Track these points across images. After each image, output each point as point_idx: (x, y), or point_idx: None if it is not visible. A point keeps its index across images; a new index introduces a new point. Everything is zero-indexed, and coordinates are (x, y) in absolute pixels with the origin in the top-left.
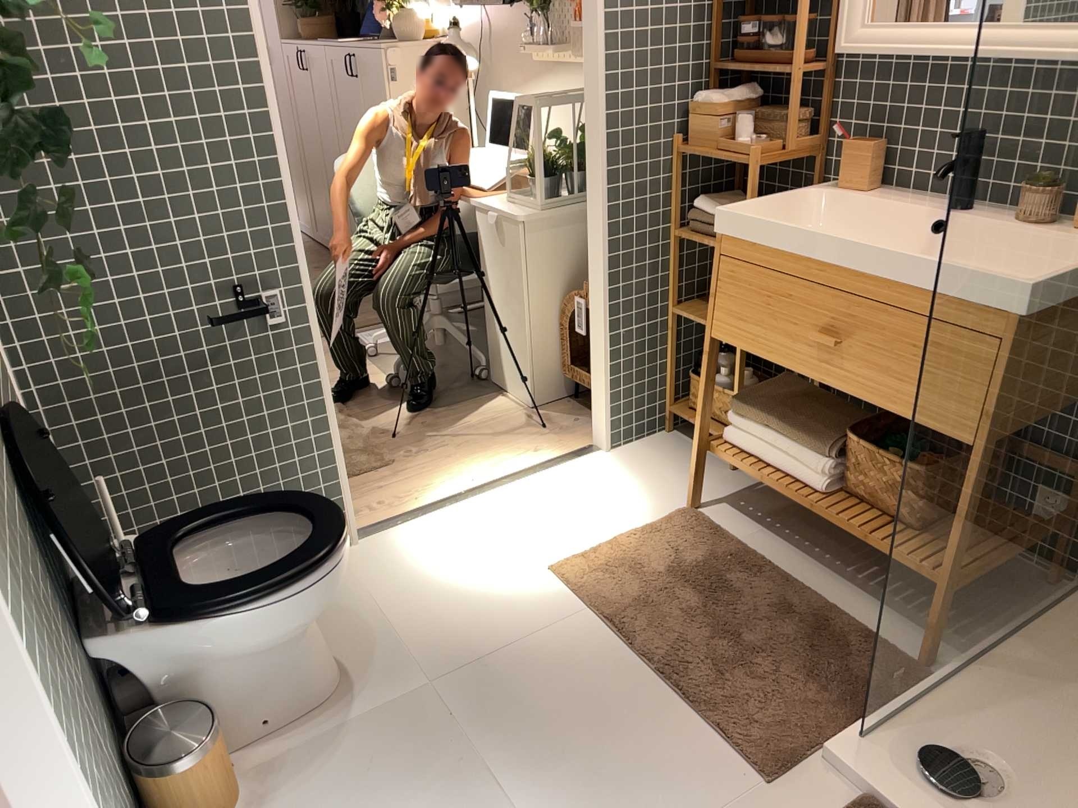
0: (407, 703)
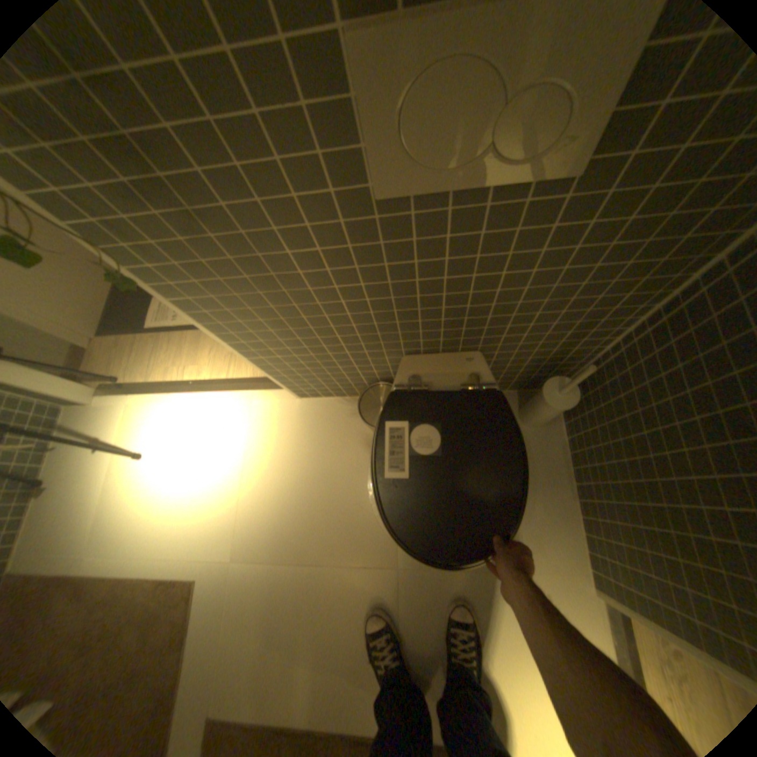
0: (389, 549)
